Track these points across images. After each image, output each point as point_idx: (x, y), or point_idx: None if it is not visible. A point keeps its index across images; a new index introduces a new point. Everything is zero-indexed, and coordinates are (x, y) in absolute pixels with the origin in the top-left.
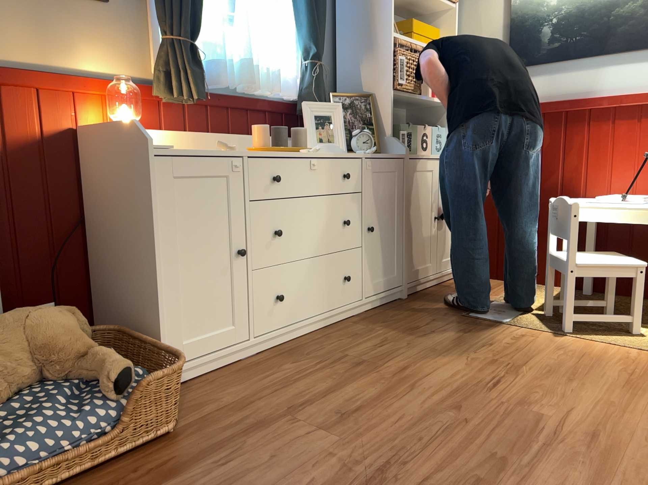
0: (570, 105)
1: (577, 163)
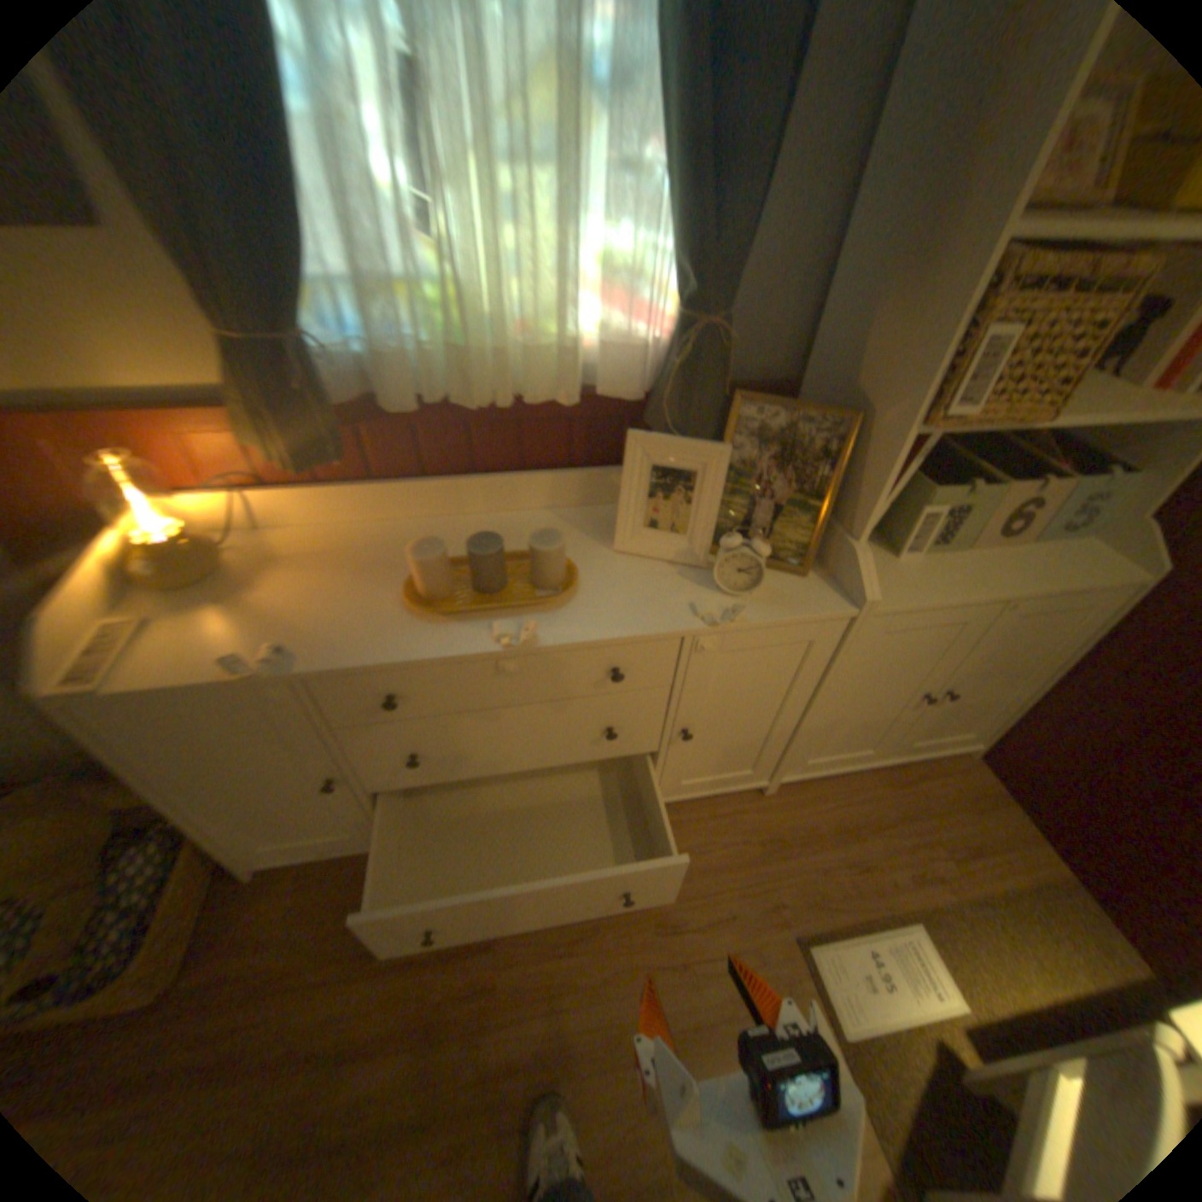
0: None
1: None
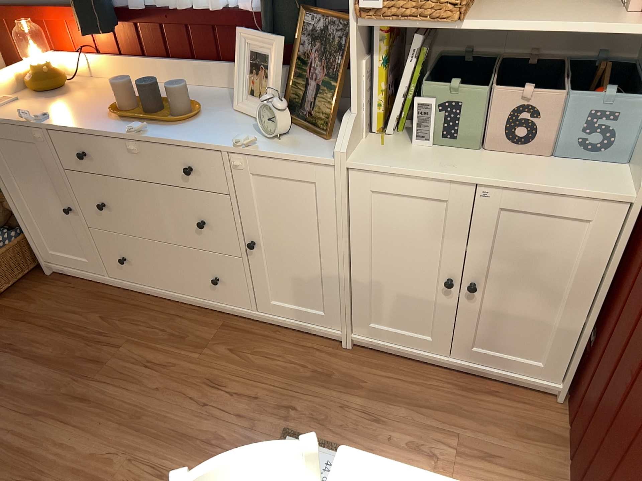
0: None
1: None
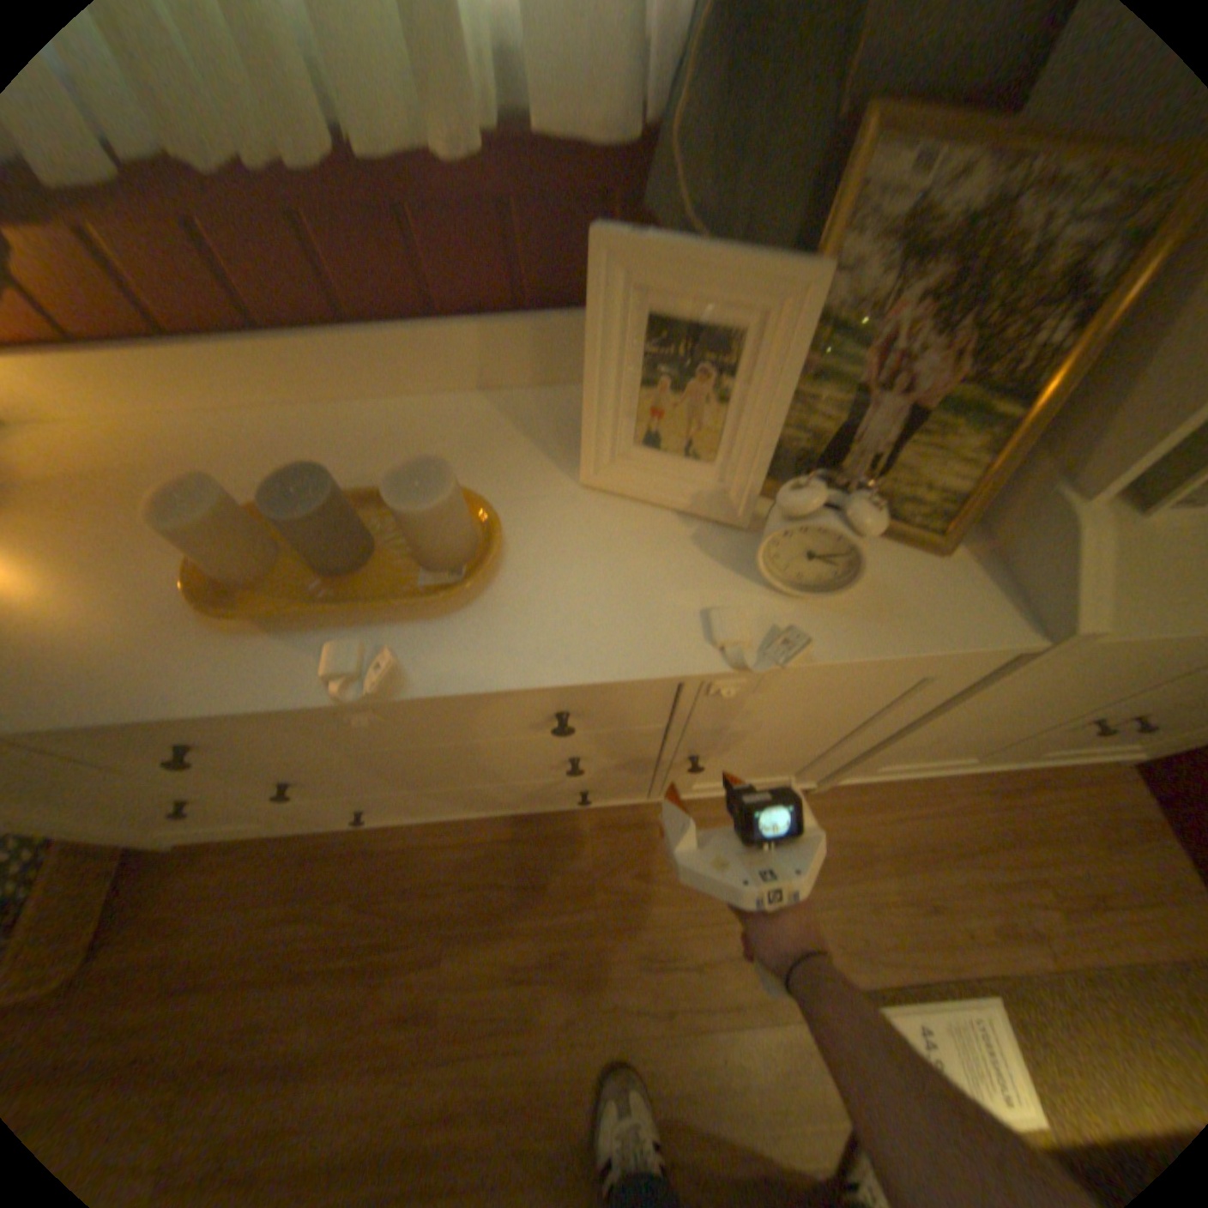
0: None
1: None
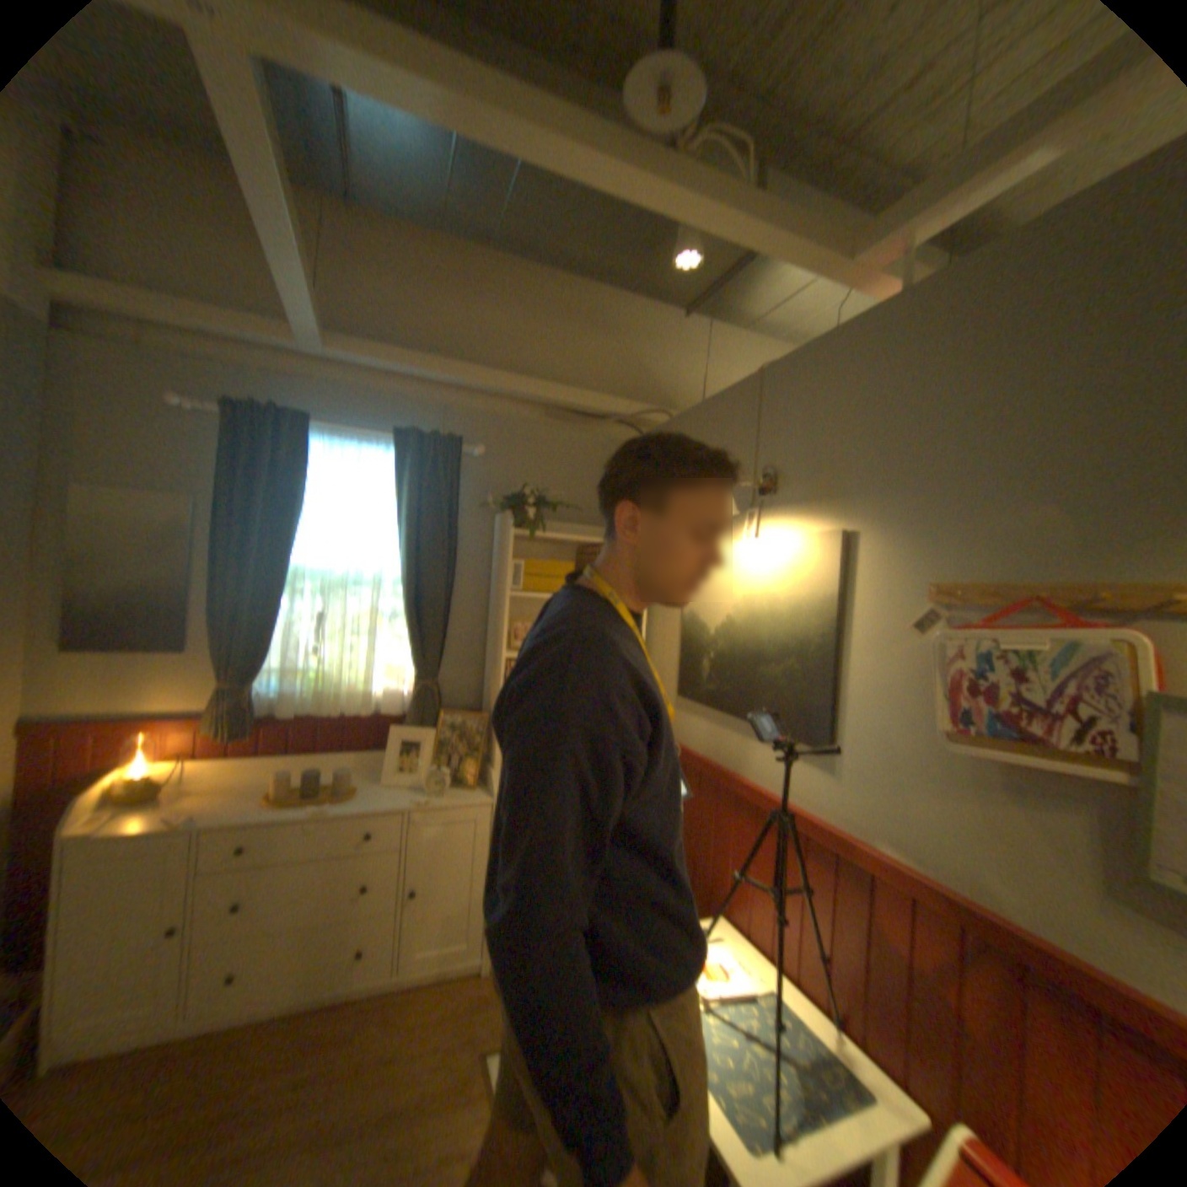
0: (718, 777)
1: (725, 864)
